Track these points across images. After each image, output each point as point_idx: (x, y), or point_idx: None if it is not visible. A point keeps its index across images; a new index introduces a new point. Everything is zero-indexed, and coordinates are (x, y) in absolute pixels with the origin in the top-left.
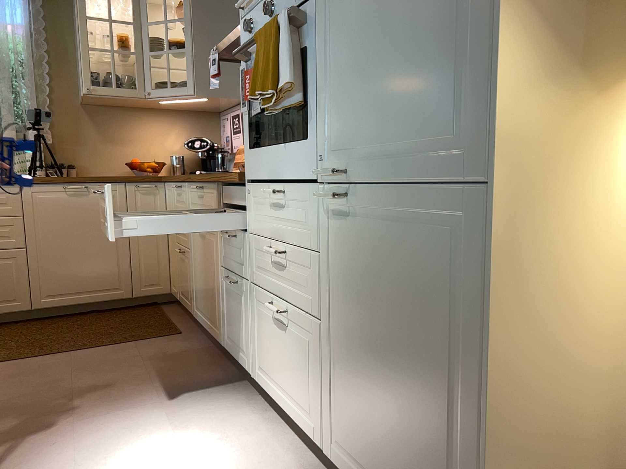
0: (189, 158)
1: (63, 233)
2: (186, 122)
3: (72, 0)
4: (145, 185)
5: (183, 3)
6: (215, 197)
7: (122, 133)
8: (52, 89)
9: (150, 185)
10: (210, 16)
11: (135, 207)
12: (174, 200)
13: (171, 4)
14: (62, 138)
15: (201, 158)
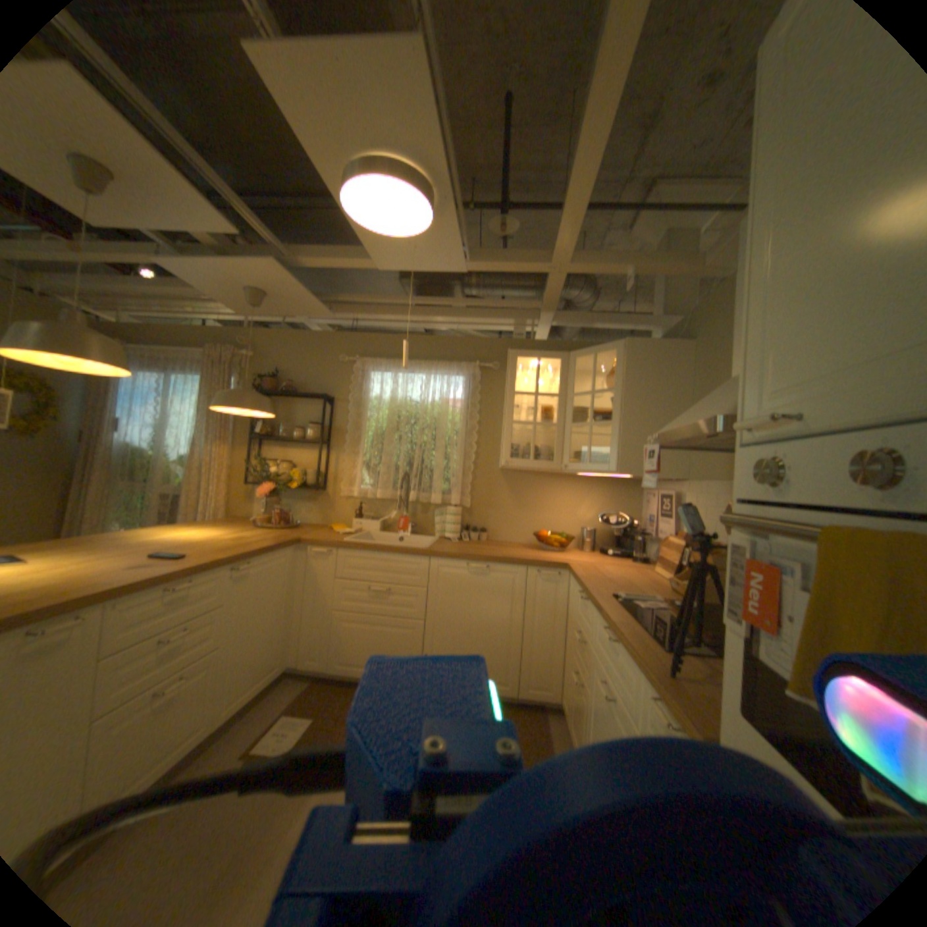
0: (601, 531)
1: (459, 612)
2: (602, 491)
3: (506, 374)
4: (547, 574)
5: (614, 370)
6: (638, 684)
7: (534, 499)
8: (477, 455)
9: (553, 574)
10: (646, 384)
11: (534, 595)
12: (577, 604)
13: (600, 372)
14: (479, 501)
15: (616, 534)
